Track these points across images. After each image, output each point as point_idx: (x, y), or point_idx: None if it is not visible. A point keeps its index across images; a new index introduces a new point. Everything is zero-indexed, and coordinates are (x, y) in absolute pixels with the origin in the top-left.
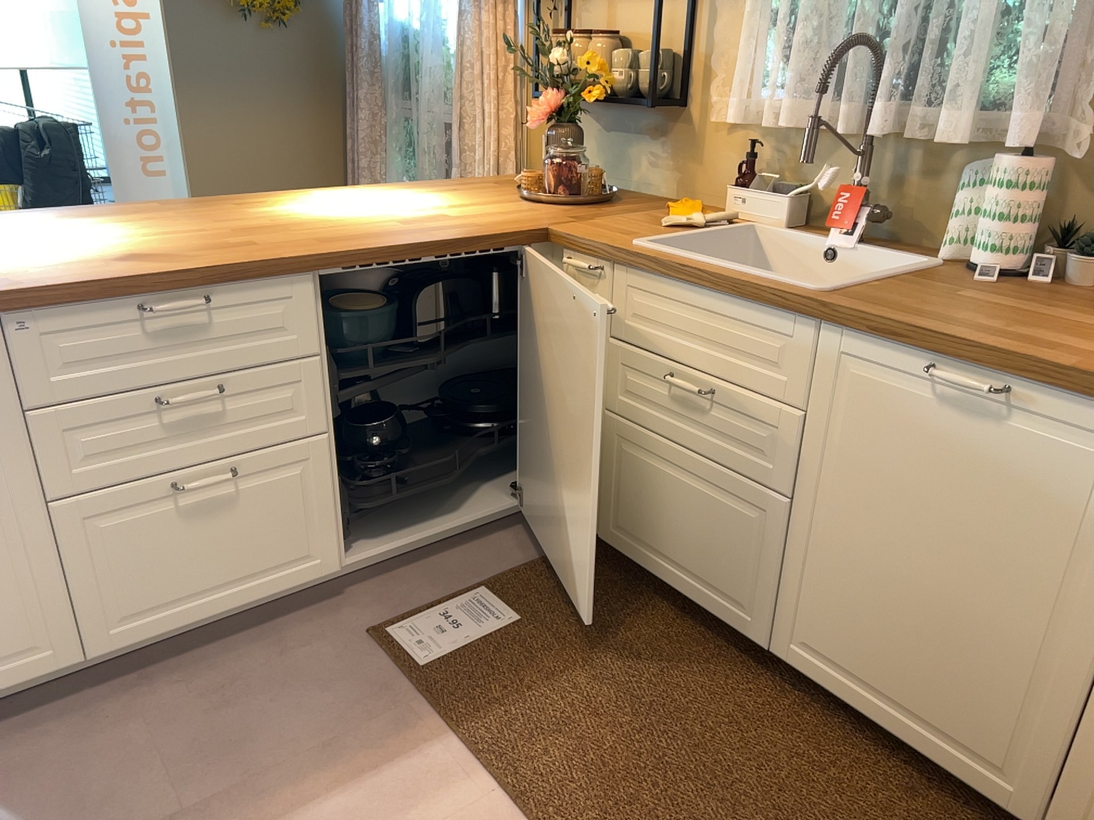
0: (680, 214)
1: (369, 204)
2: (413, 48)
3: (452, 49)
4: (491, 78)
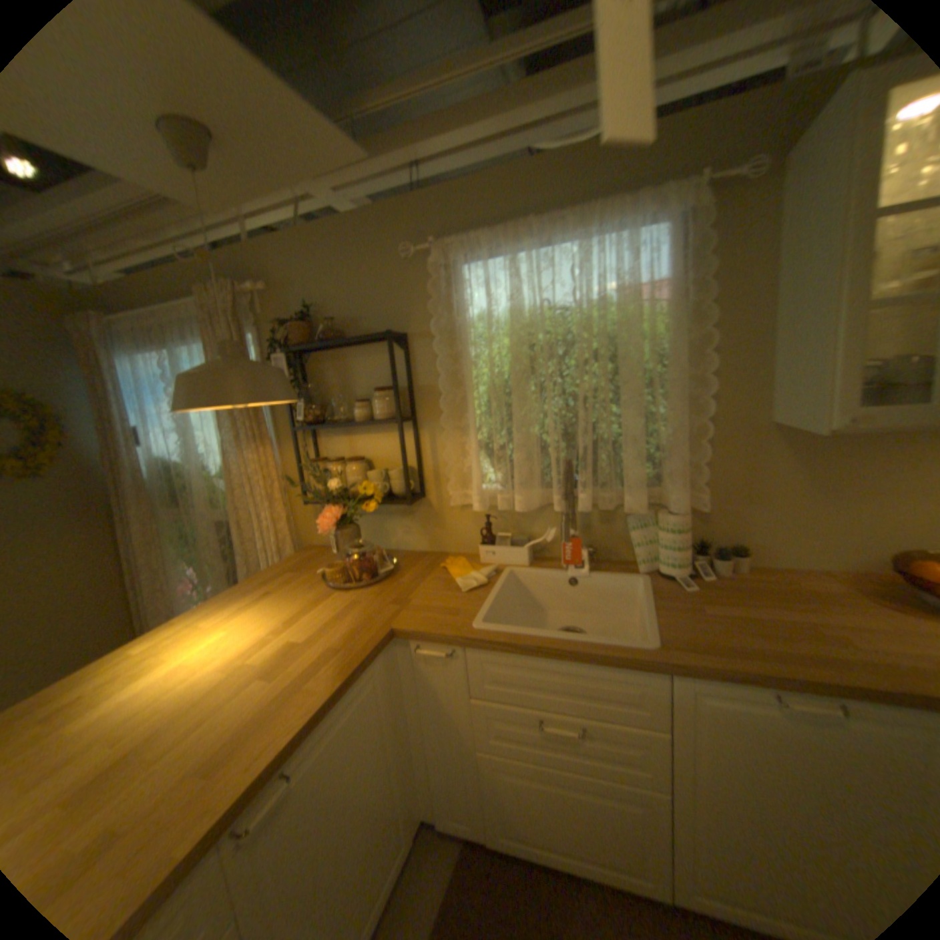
0: (461, 572)
1: (205, 650)
2: (176, 472)
3: (215, 471)
4: (263, 492)
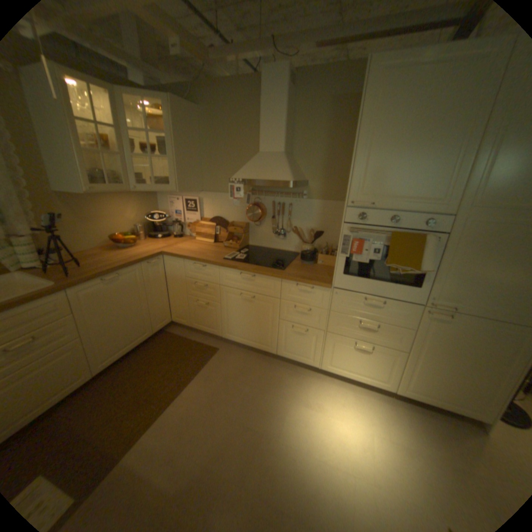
0: None
1: None
2: None
3: None
4: None
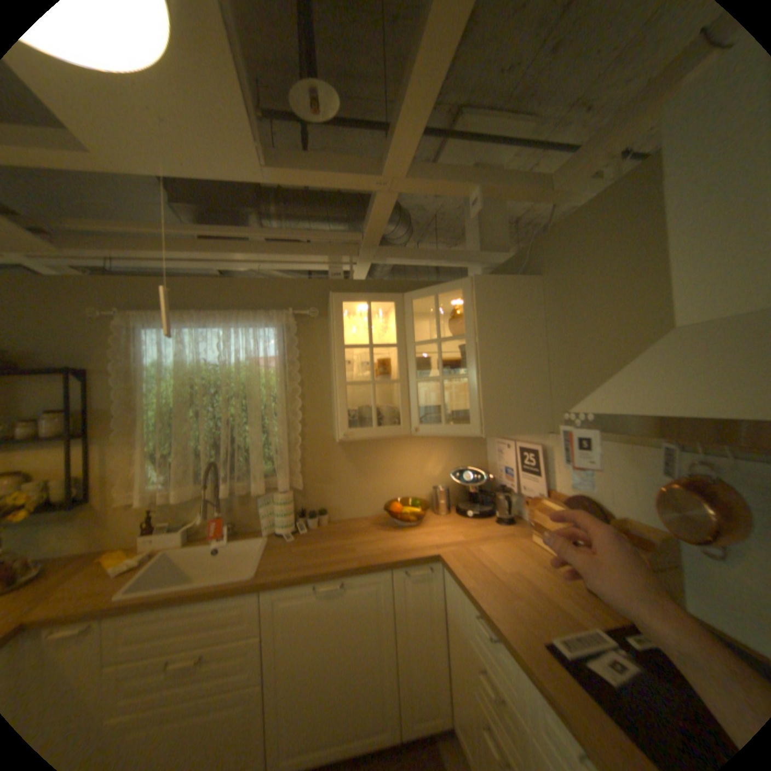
0: (114, 561)
1: None
2: None
3: None
4: None
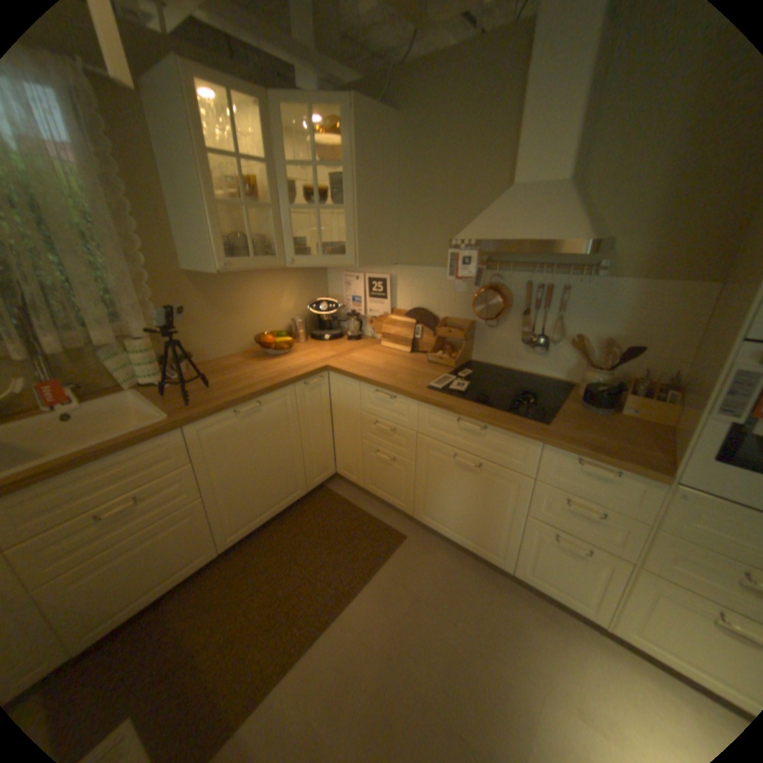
0: None
1: None
2: None
3: None
4: None
